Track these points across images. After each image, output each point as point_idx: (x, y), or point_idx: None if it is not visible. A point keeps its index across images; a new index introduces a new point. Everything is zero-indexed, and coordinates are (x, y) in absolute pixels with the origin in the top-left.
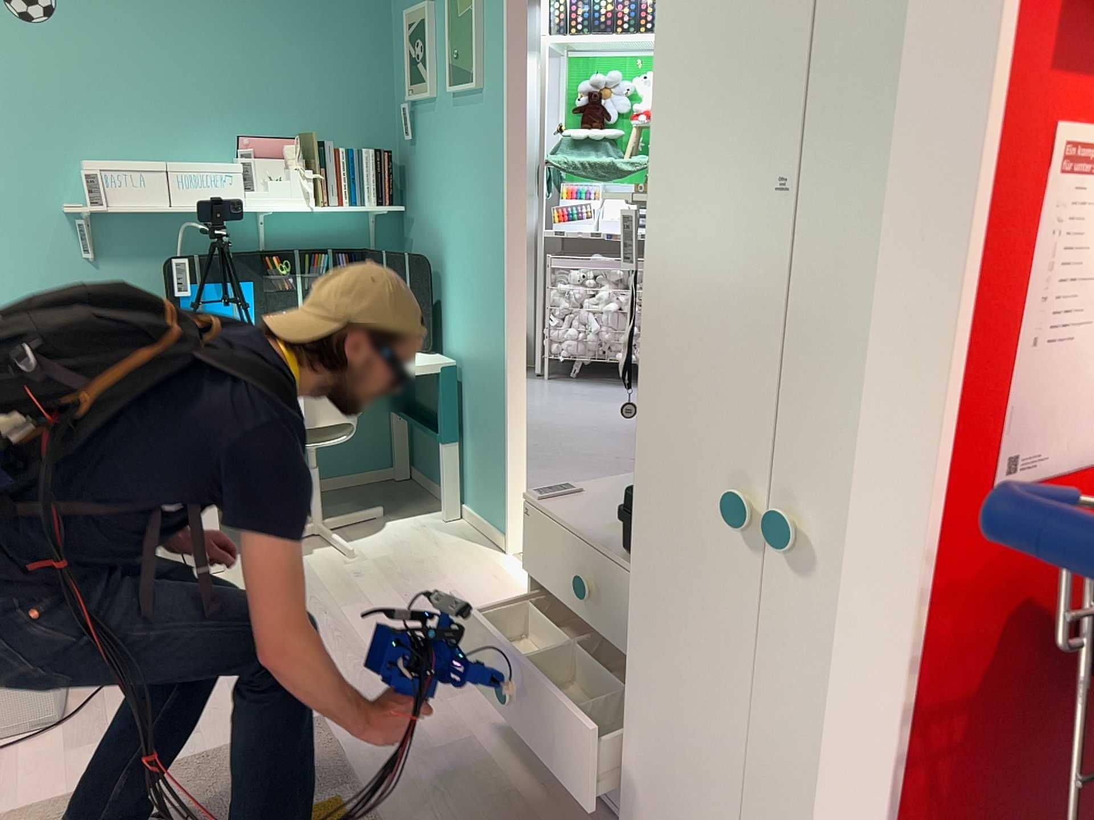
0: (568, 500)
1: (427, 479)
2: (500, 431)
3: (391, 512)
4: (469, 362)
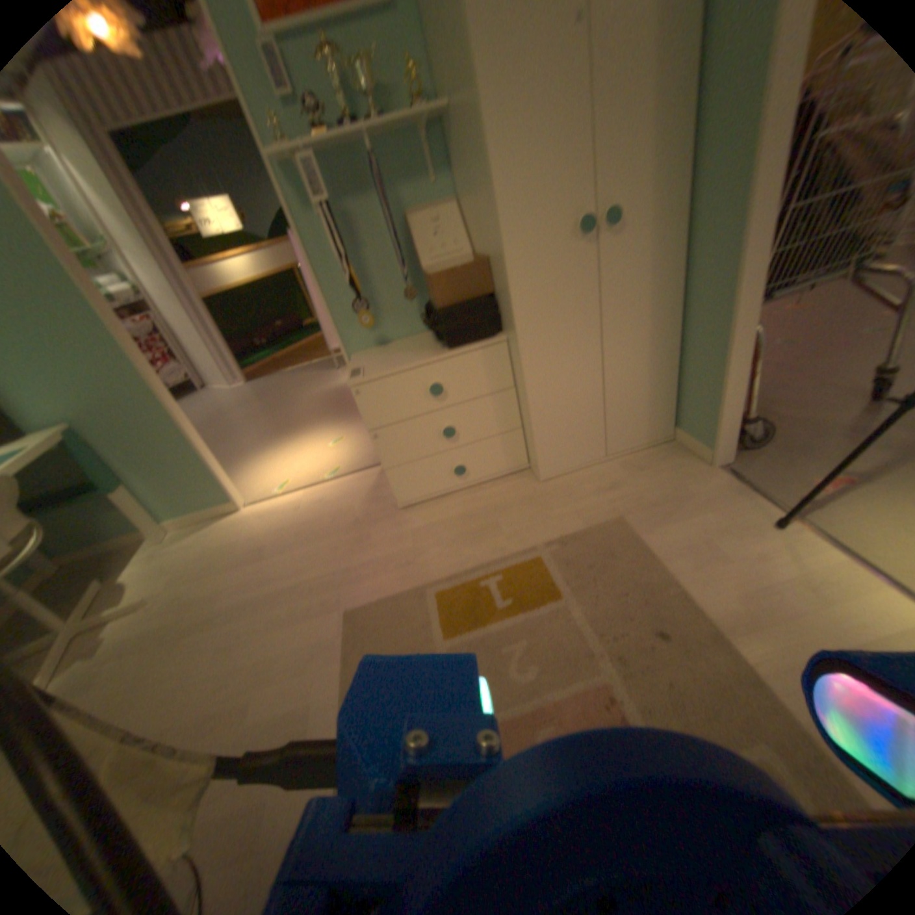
0: (372, 367)
1: (89, 543)
2: (173, 435)
3: (102, 575)
4: (85, 412)
